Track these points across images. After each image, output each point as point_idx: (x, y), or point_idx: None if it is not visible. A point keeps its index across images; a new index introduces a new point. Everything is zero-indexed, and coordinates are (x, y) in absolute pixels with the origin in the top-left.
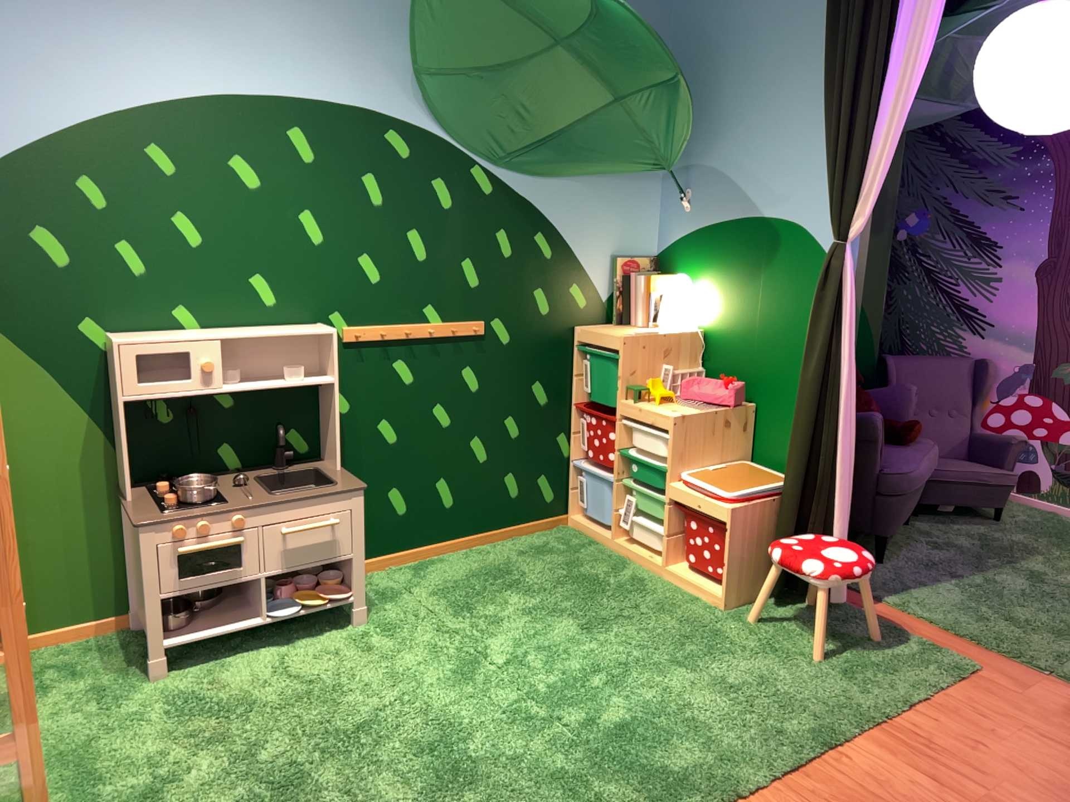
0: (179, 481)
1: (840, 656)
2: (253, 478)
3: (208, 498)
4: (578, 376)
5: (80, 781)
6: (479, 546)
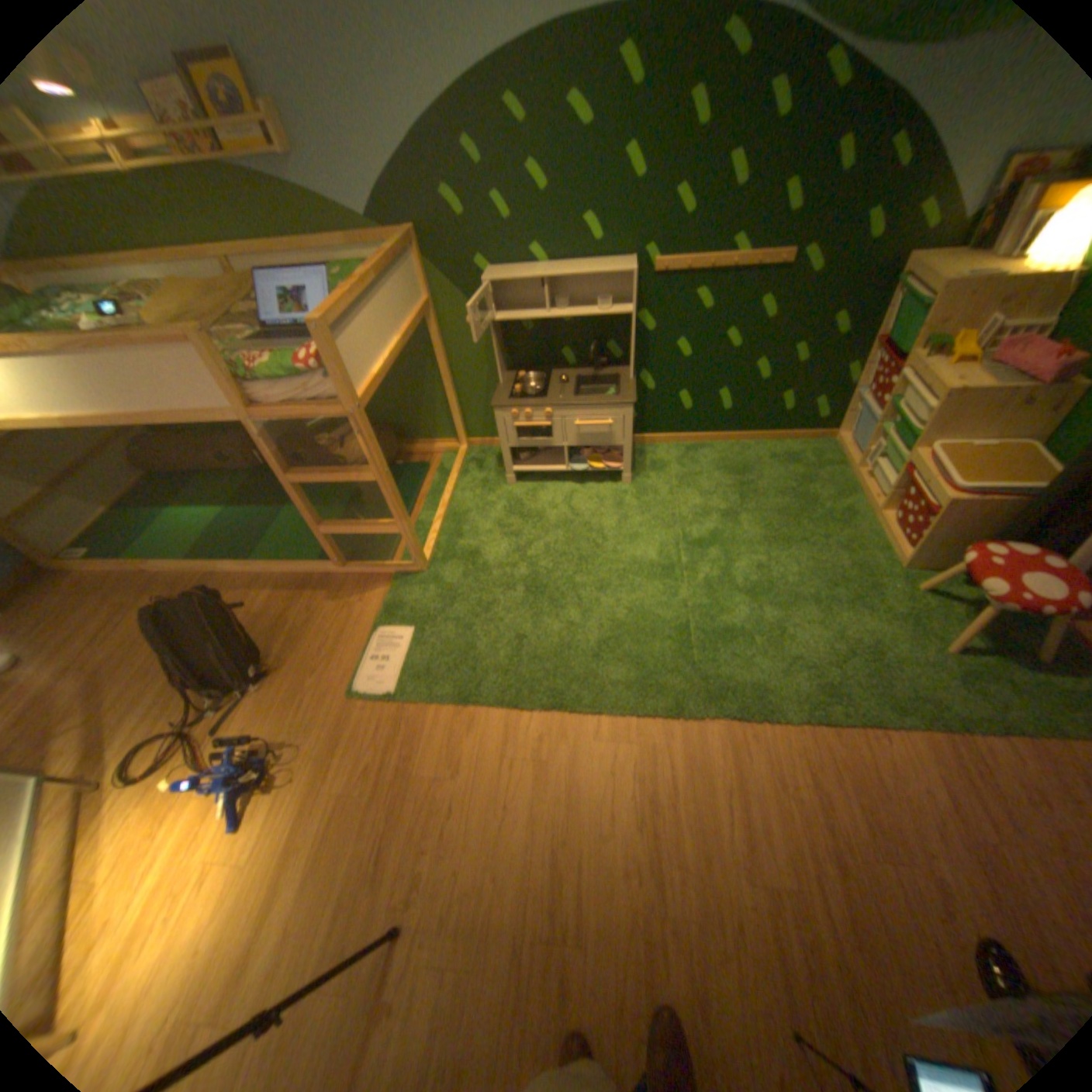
0: (534, 371)
1: (980, 659)
2: (574, 377)
3: (534, 394)
4: (892, 309)
5: (454, 533)
6: (746, 441)
